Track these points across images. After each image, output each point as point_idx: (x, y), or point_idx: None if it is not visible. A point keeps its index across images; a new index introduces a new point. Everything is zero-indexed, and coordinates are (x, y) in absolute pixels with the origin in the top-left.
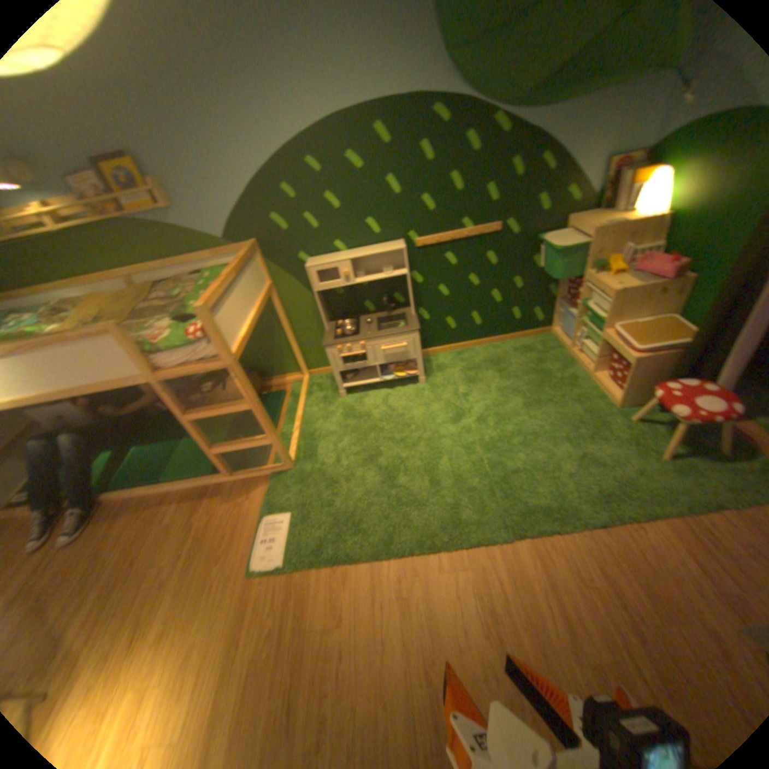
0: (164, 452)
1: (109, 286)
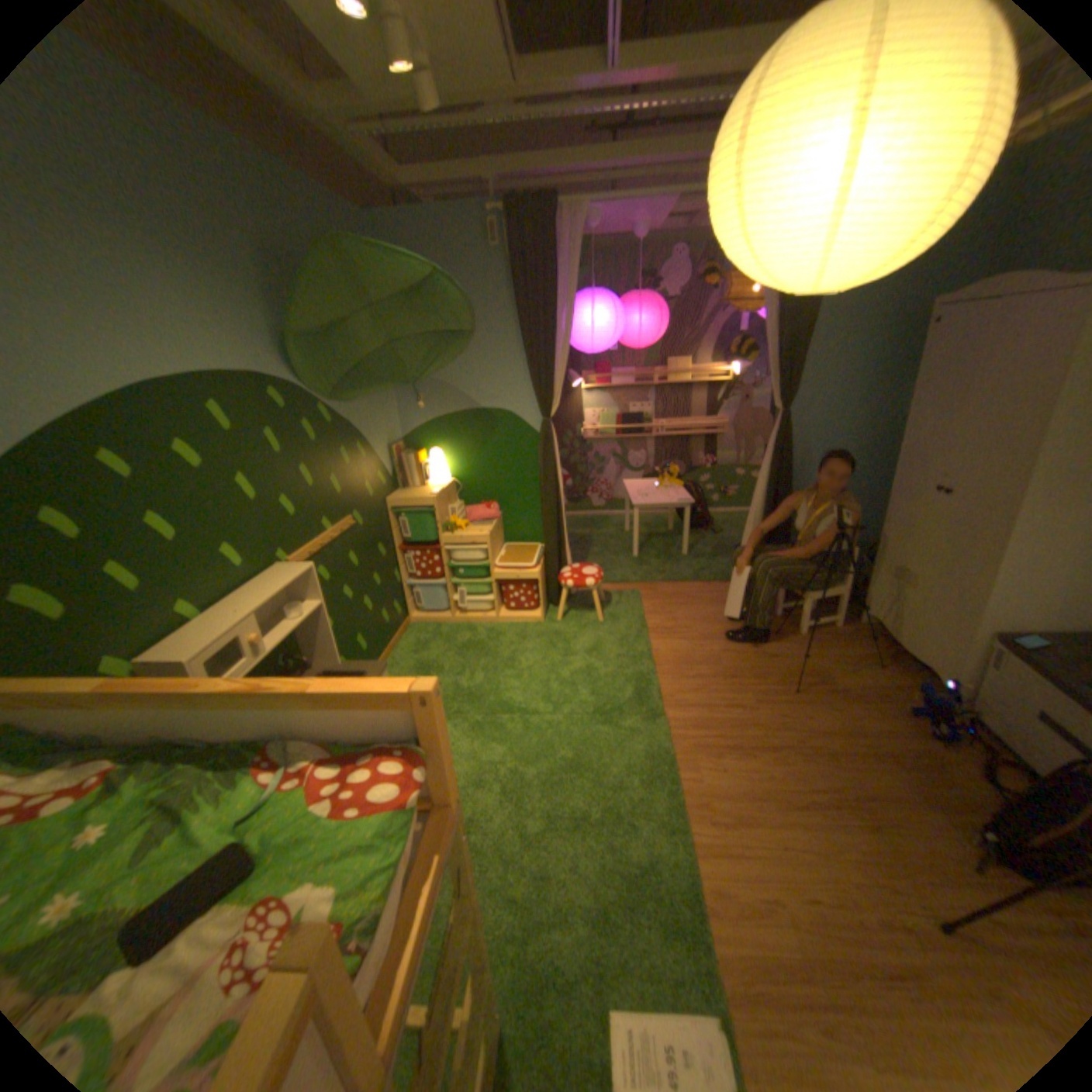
0: None
1: None
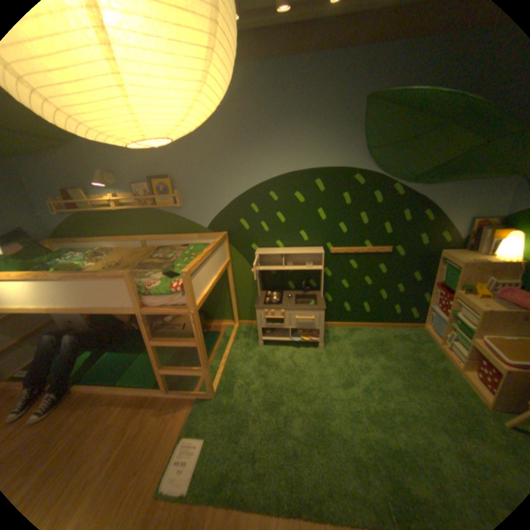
0: (126, 361)
1: (133, 244)
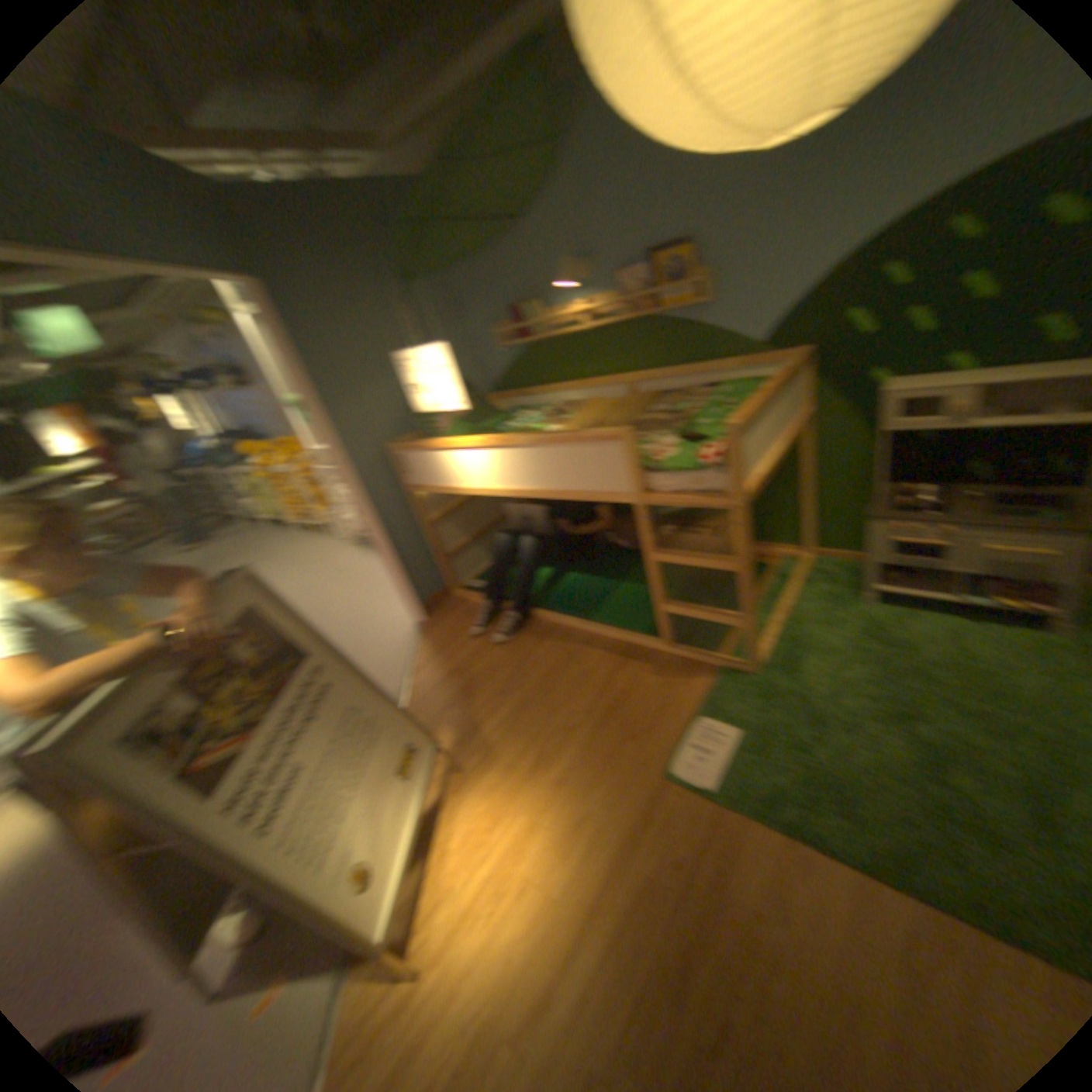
0: (606, 590)
1: (617, 392)
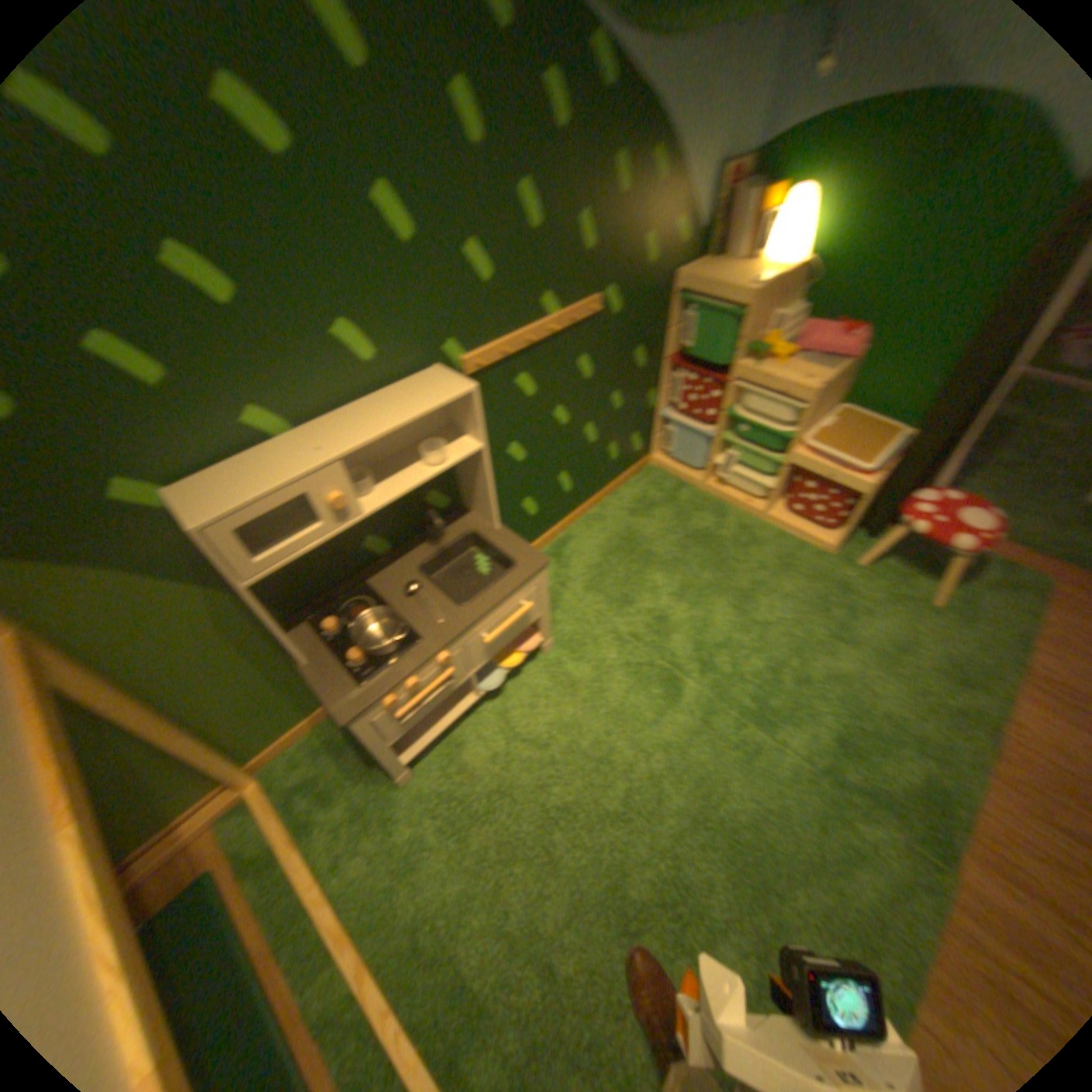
0: None
1: None
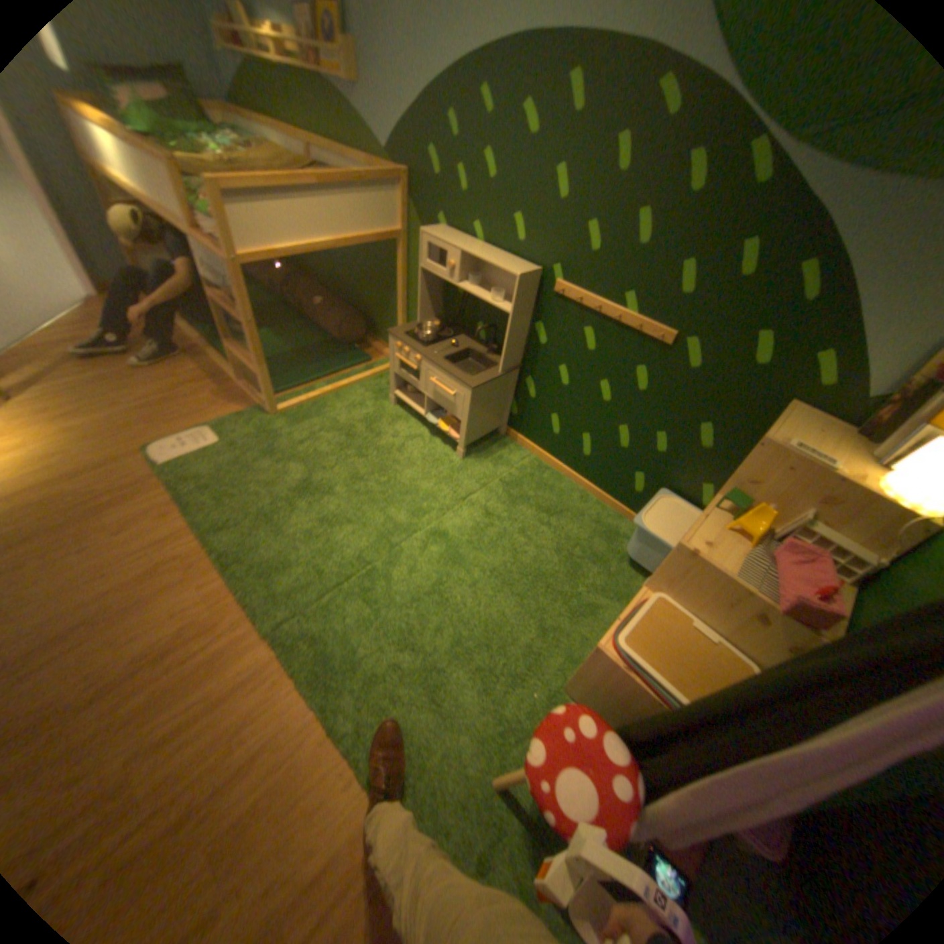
0: None
1: (298, 148)
